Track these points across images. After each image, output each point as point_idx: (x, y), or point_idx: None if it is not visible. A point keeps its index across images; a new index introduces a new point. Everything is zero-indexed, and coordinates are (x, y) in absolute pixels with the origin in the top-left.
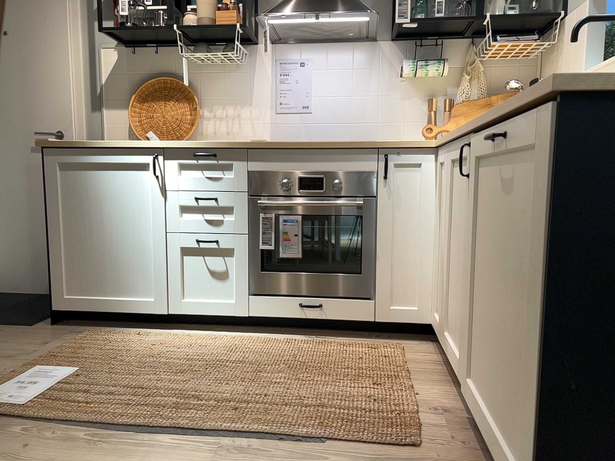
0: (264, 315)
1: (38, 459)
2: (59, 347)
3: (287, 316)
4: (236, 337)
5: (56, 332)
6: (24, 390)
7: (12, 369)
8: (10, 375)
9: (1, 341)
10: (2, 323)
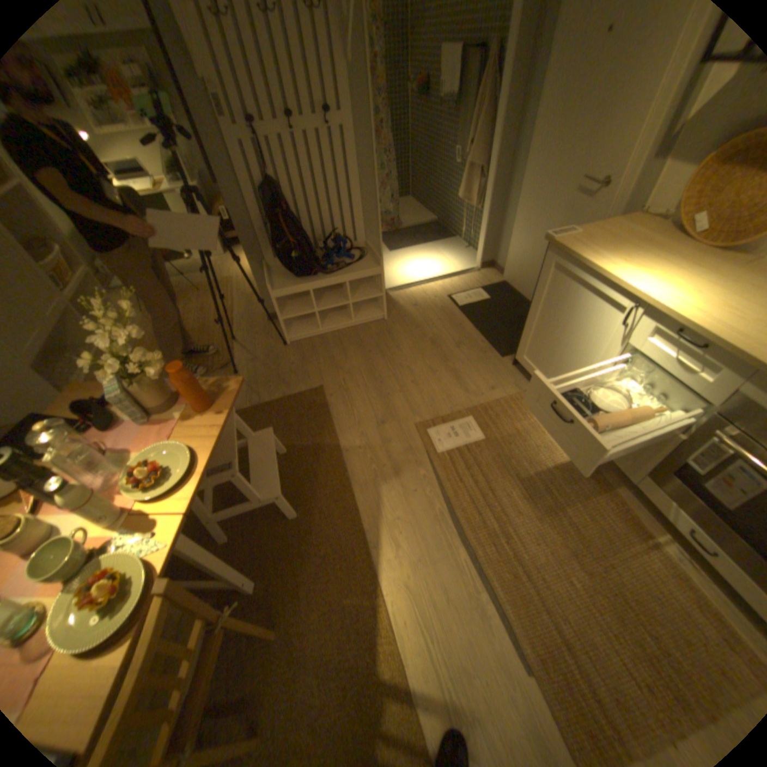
0: (651, 498)
1: (416, 501)
2: (495, 399)
3: (672, 520)
4: (613, 486)
5: (509, 375)
6: (449, 435)
7: (461, 404)
8: (455, 411)
9: (477, 366)
10: (492, 342)
